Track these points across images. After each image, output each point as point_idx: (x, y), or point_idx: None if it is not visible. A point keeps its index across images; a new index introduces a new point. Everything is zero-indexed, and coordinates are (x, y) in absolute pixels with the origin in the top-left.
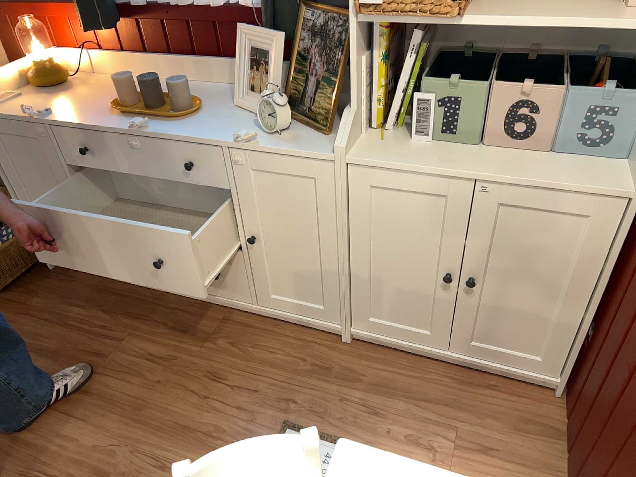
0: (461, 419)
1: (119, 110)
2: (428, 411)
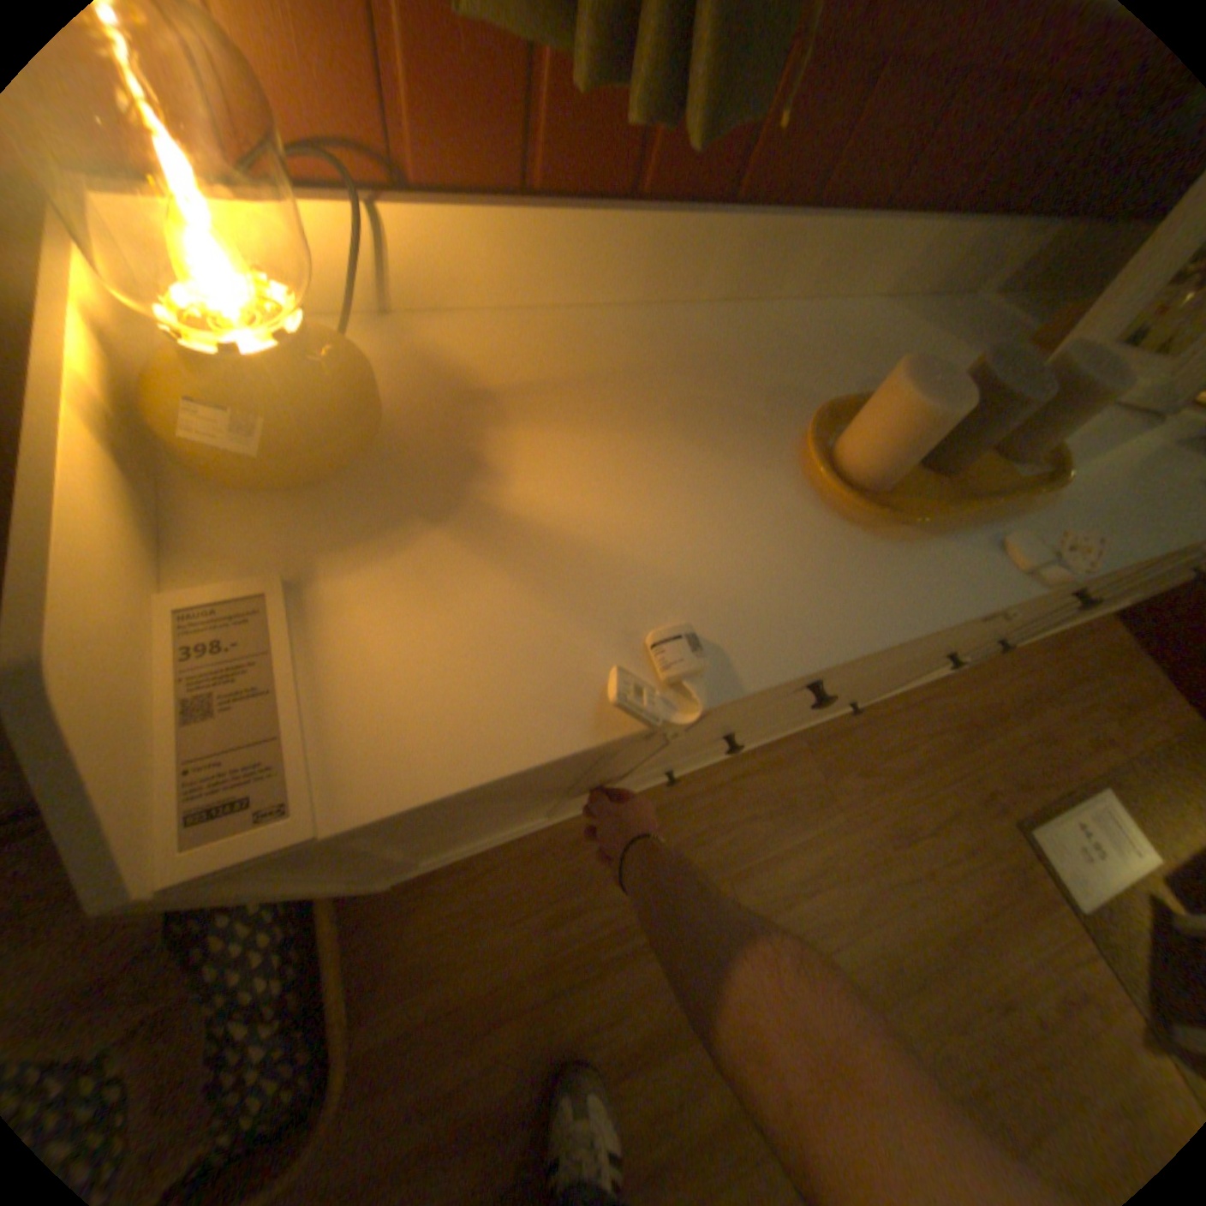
0: (1091, 692)
1: (931, 522)
2: (1070, 704)
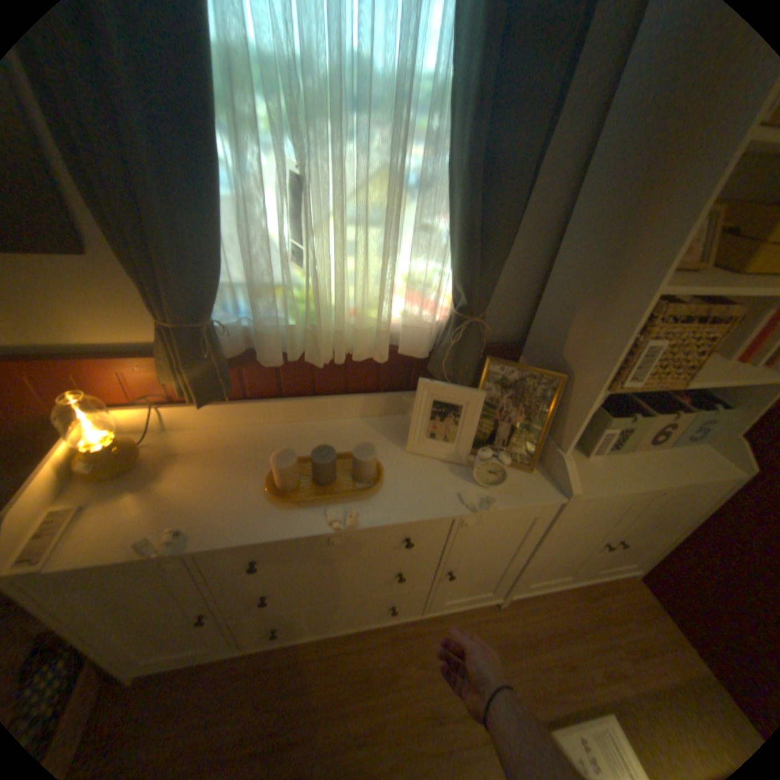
0: (614, 636)
1: (294, 502)
2: (594, 642)
